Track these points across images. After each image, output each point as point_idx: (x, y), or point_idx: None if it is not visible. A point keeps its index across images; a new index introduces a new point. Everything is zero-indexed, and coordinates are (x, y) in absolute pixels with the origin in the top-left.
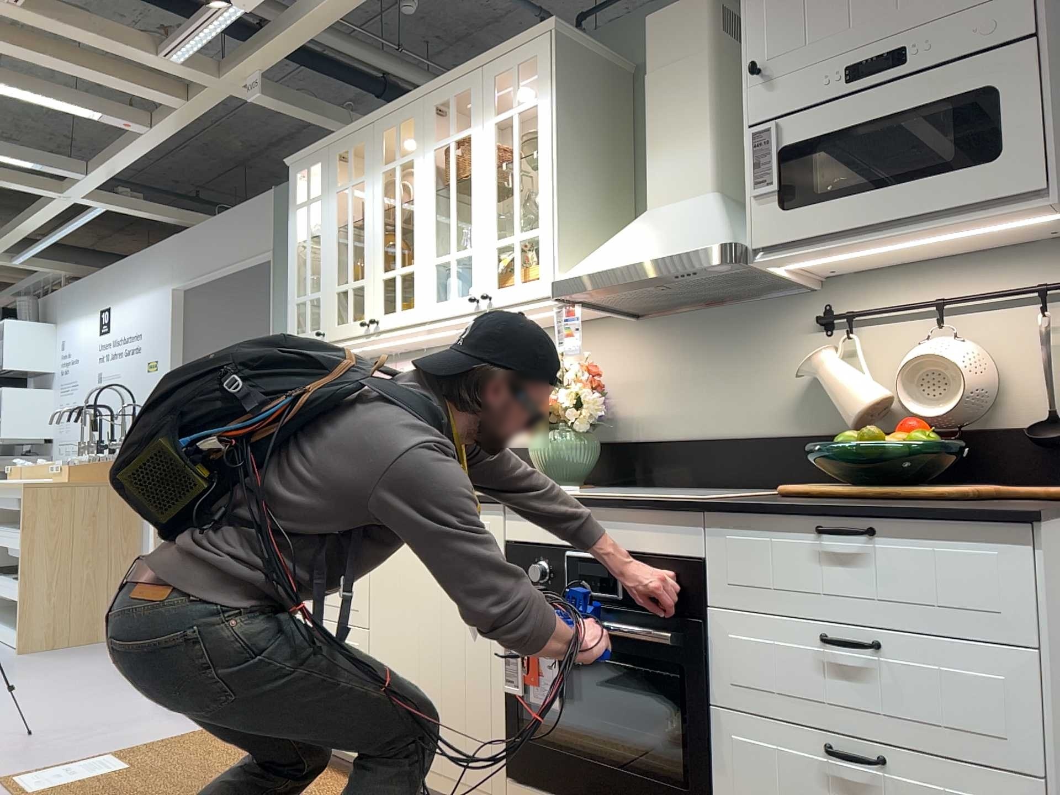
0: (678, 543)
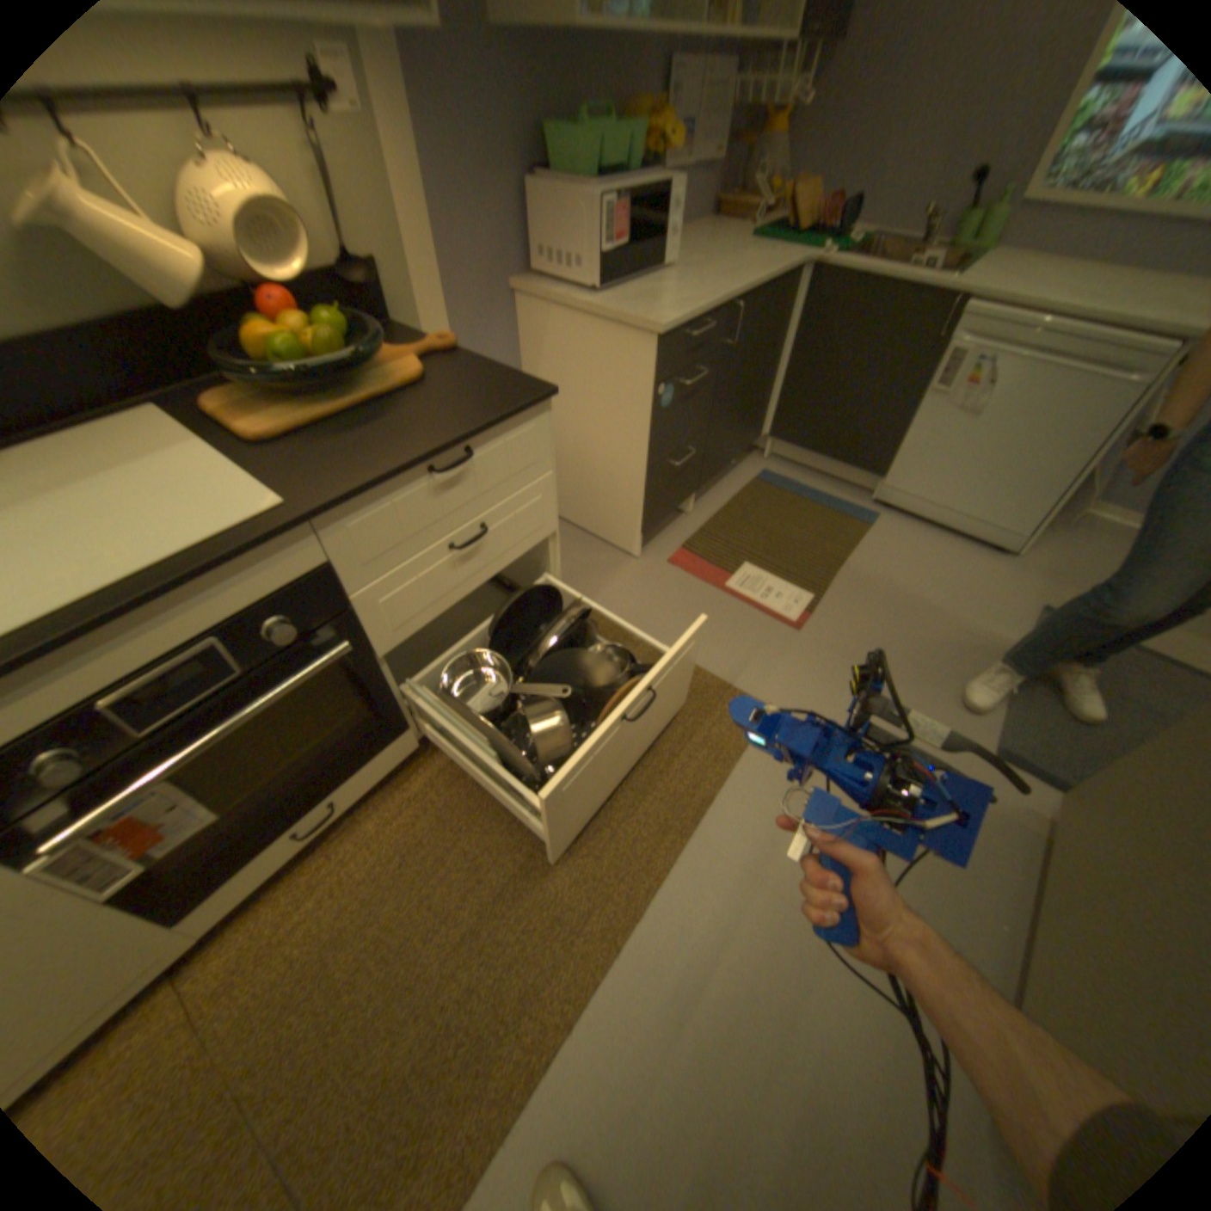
0: (286, 569)
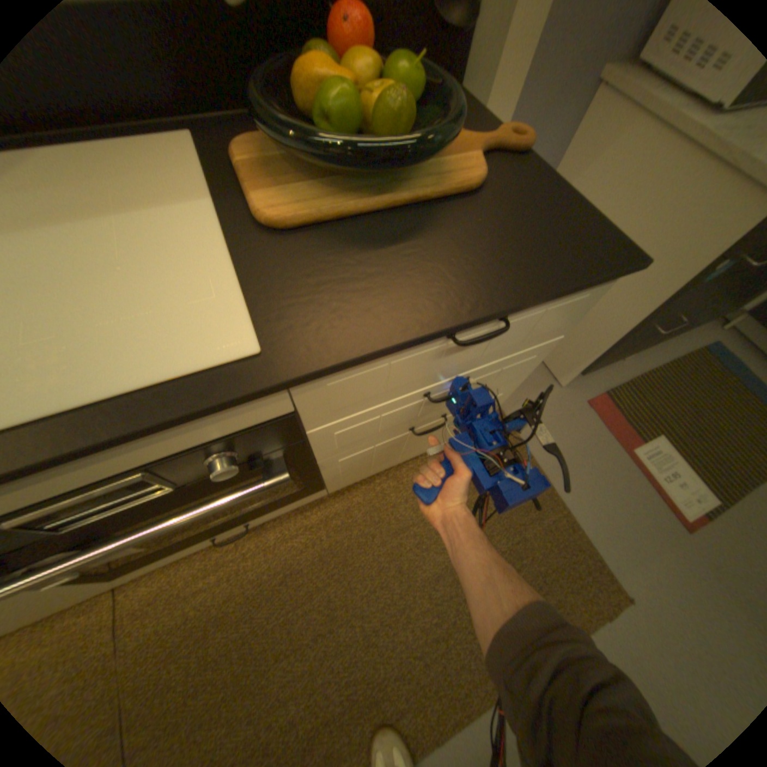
0: (240, 418)
